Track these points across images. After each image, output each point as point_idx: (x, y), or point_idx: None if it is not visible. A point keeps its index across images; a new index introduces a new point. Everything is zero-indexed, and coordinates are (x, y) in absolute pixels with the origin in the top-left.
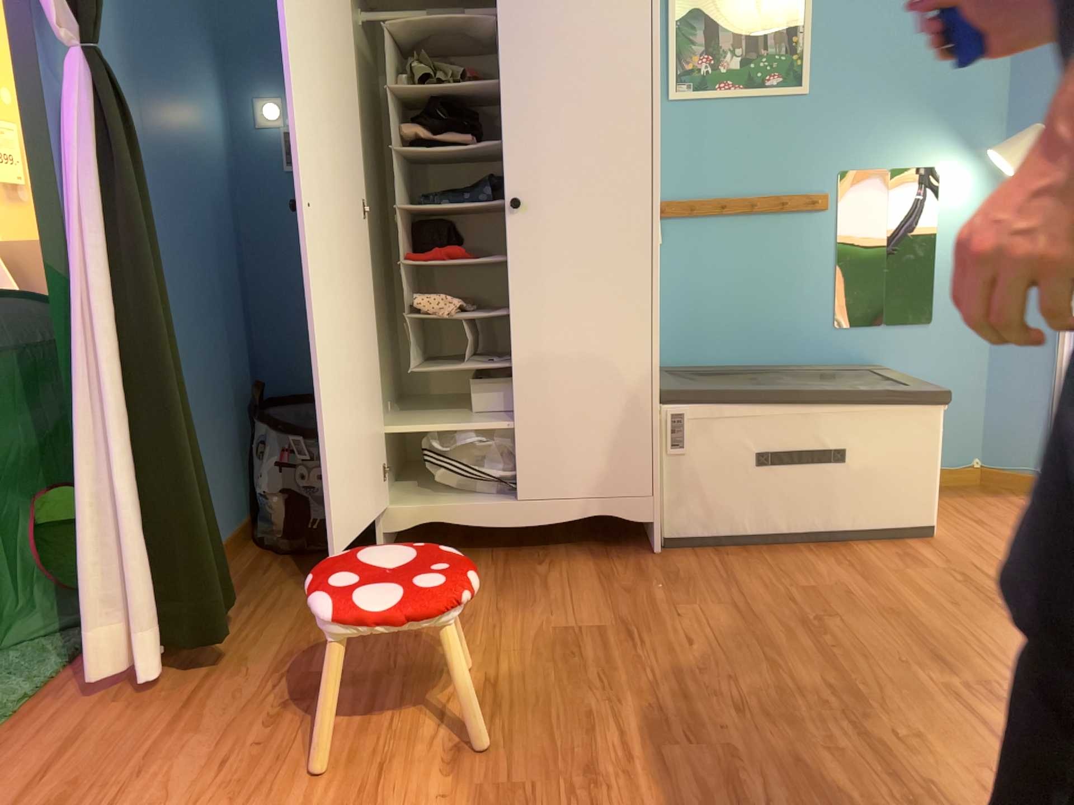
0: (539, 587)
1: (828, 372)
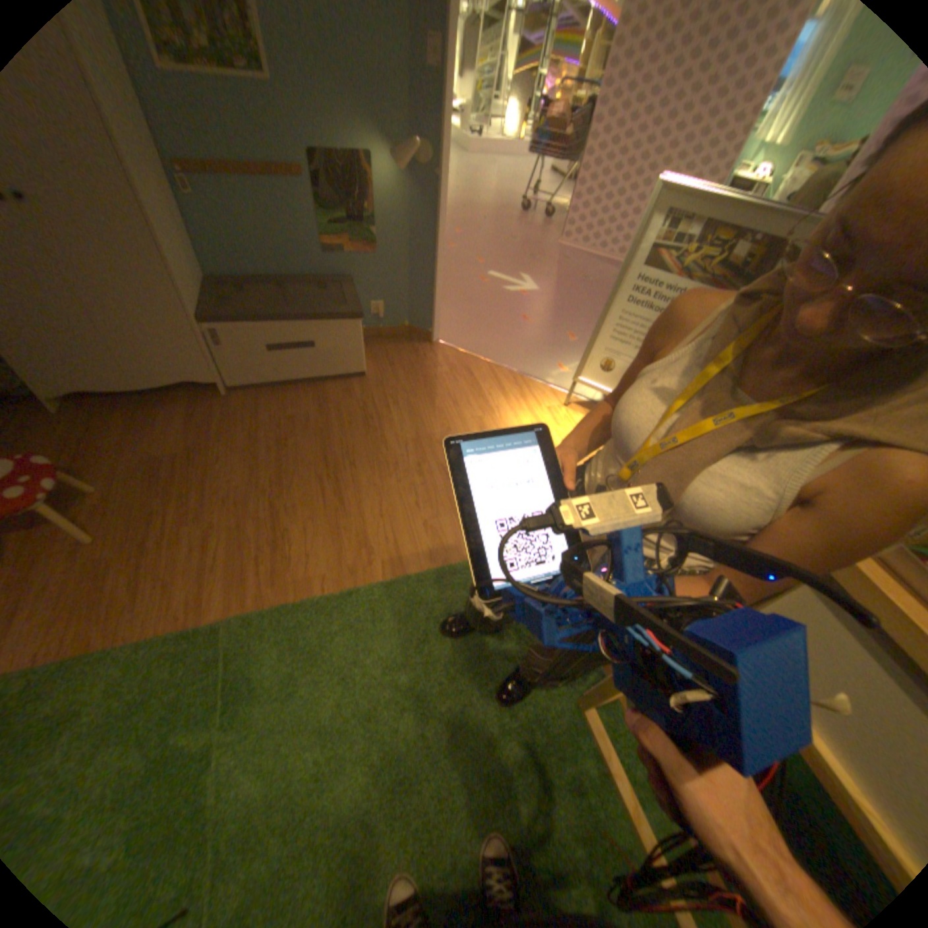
0: (151, 425)
1: (318, 282)
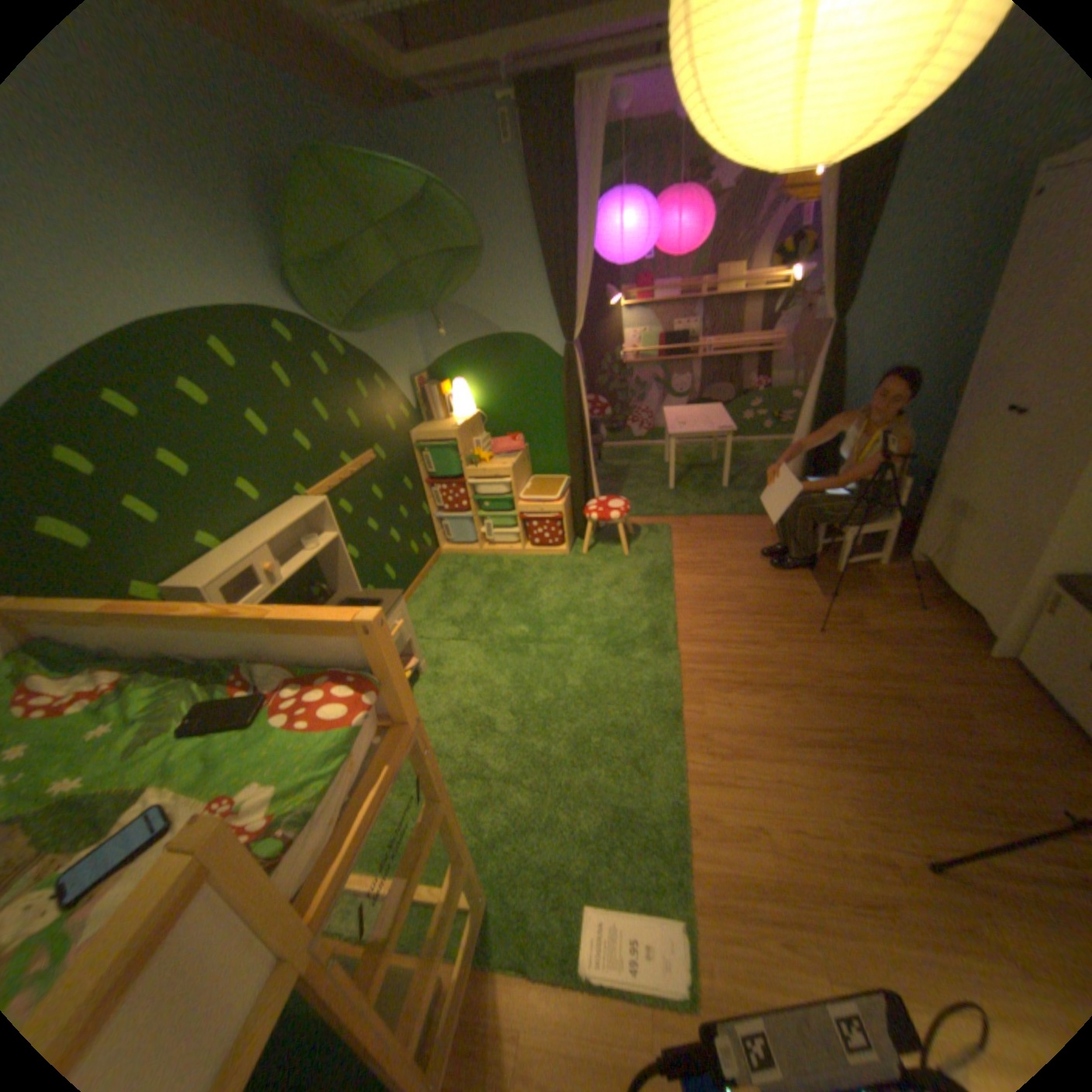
0: (909, 611)
1: None
